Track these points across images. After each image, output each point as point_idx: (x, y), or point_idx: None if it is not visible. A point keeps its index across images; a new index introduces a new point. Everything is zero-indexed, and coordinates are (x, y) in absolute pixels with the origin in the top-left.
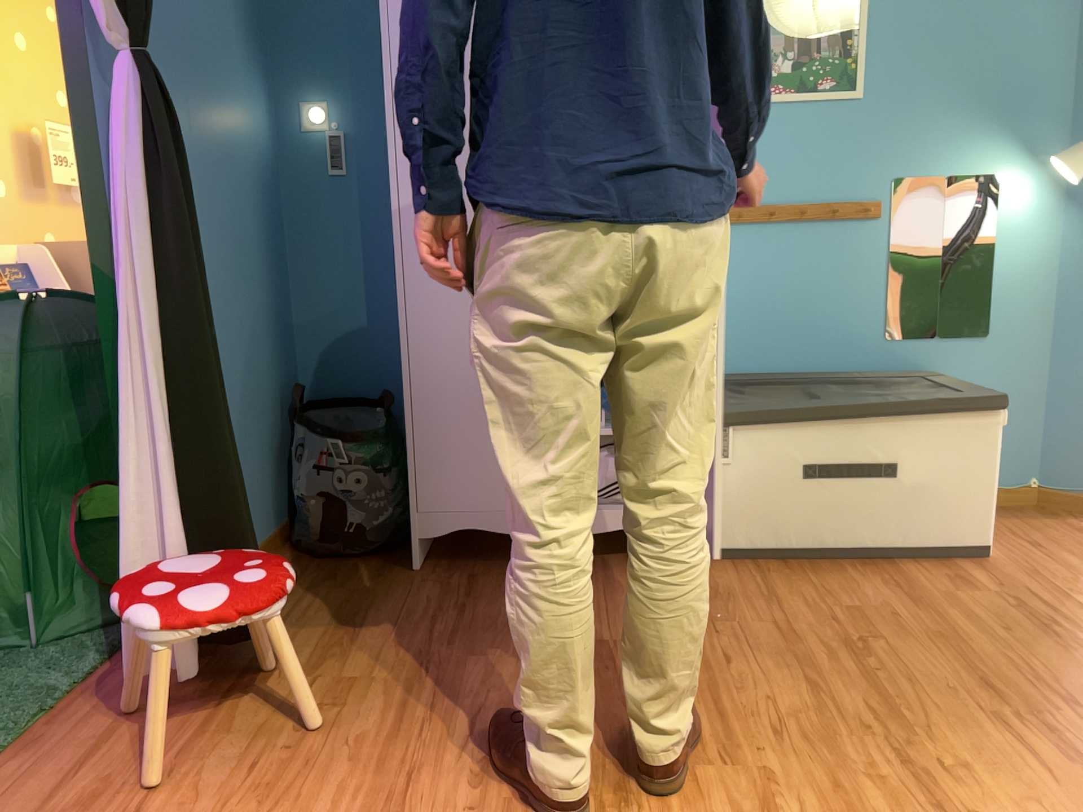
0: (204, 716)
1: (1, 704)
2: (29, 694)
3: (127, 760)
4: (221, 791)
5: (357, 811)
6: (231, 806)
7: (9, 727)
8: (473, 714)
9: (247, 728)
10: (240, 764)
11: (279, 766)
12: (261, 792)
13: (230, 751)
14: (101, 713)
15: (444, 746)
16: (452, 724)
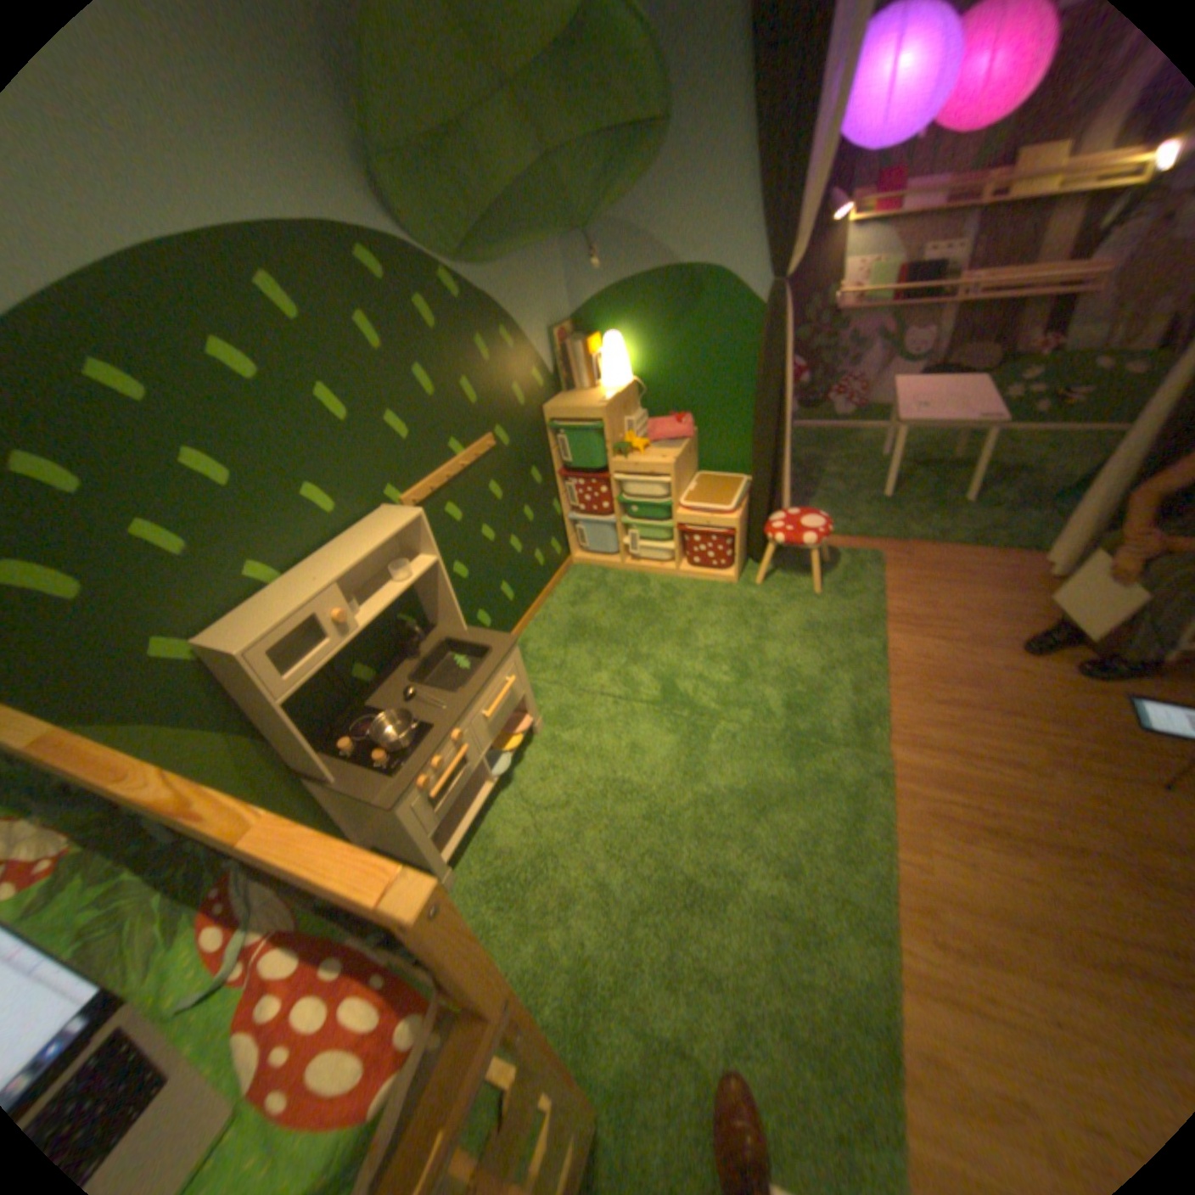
0: (1035, 591)
1: (1021, 540)
2: (1030, 544)
3: (995, 578)
4: (982, 602)
5: (979, 636)
6: (974, 606)
7: (1006, 546)
8: (1072, 674)
9: (1029, 604)
10: (1001, 605)
11: (1003, 615)
12: (984, 612)
13: (1010, 601)
14: (1027, 565)
15: (1036, 662)
16: (1058, 666)
